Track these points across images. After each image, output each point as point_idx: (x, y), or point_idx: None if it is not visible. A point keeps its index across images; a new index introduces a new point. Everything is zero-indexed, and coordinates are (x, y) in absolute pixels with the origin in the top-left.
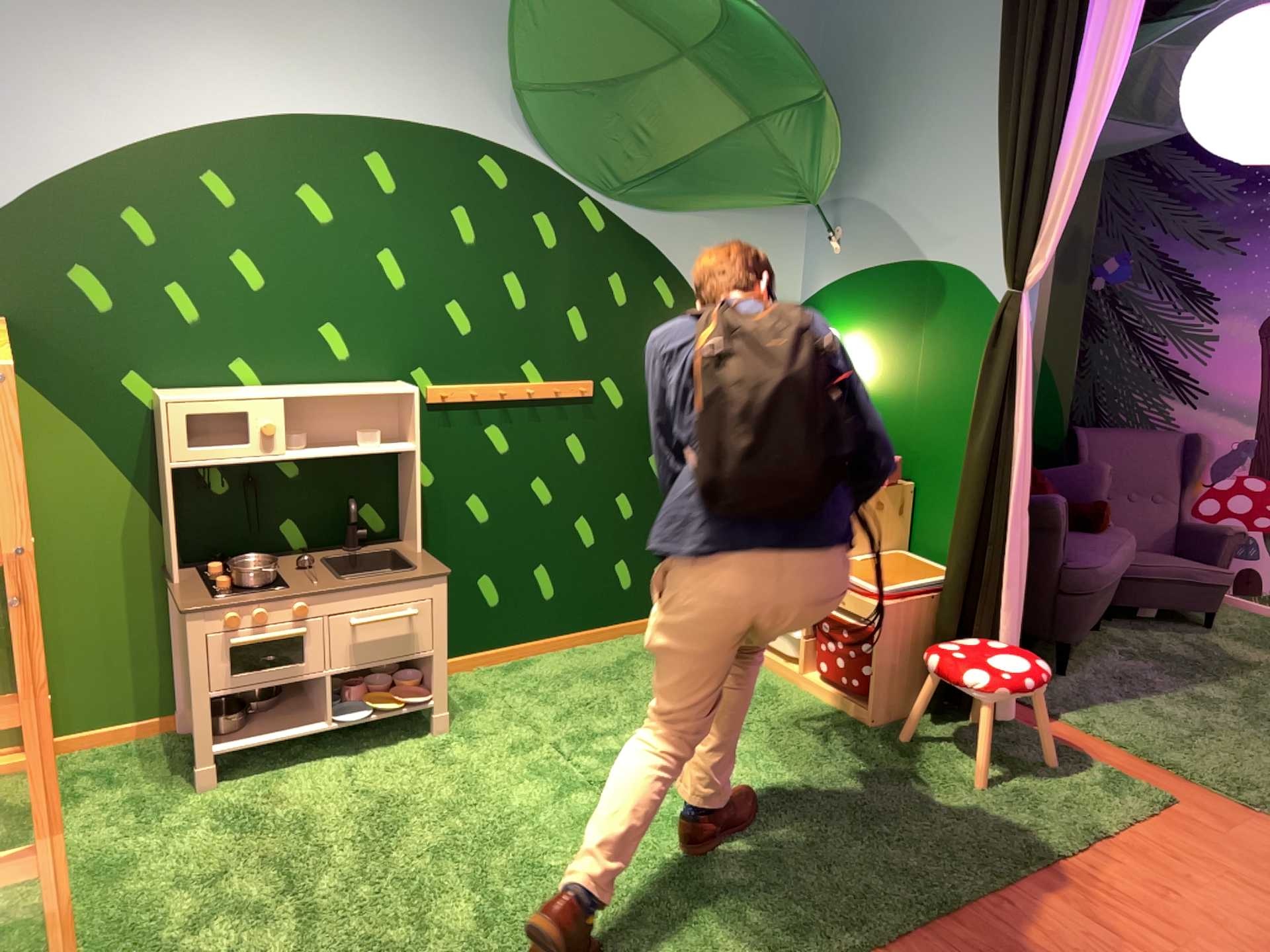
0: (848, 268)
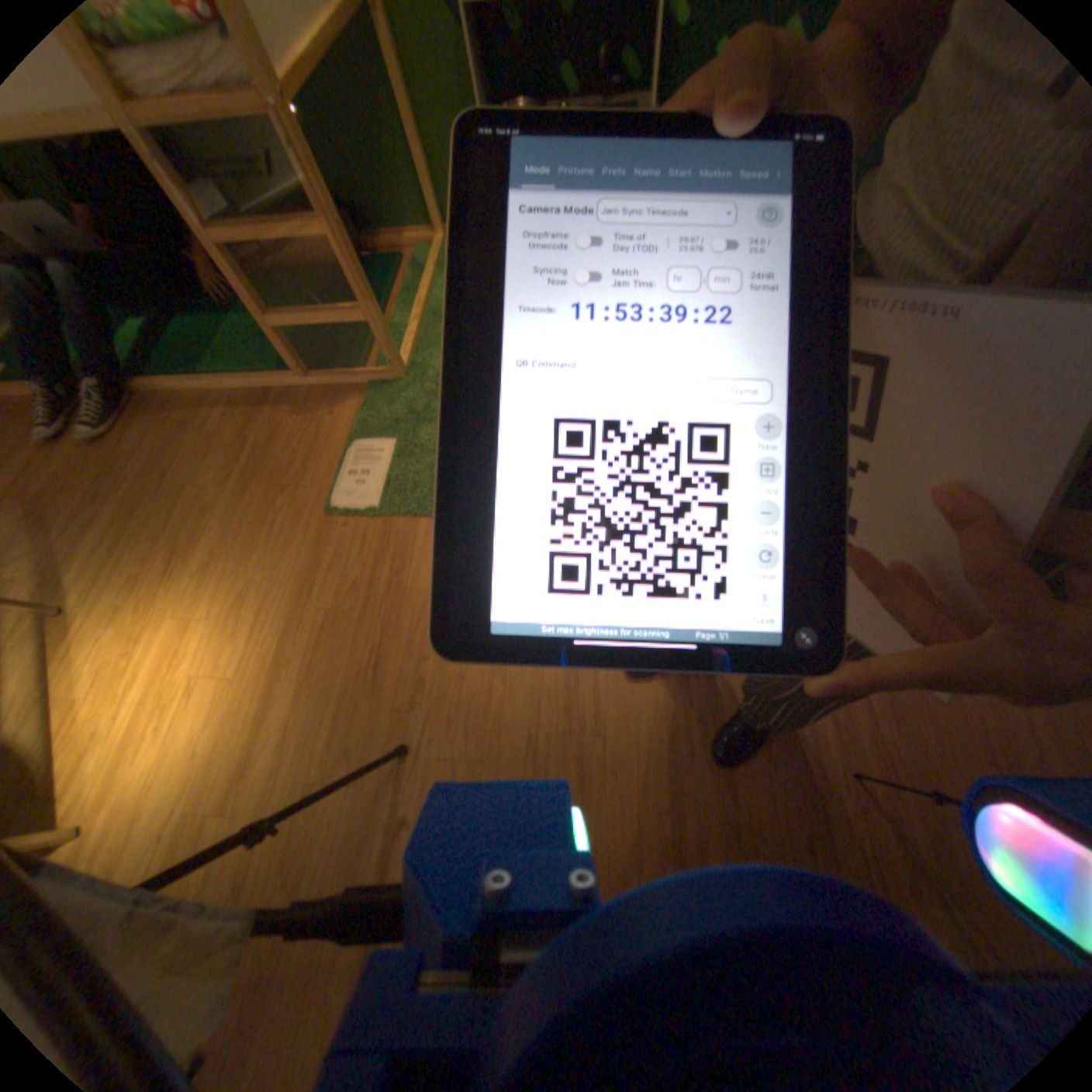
0: None
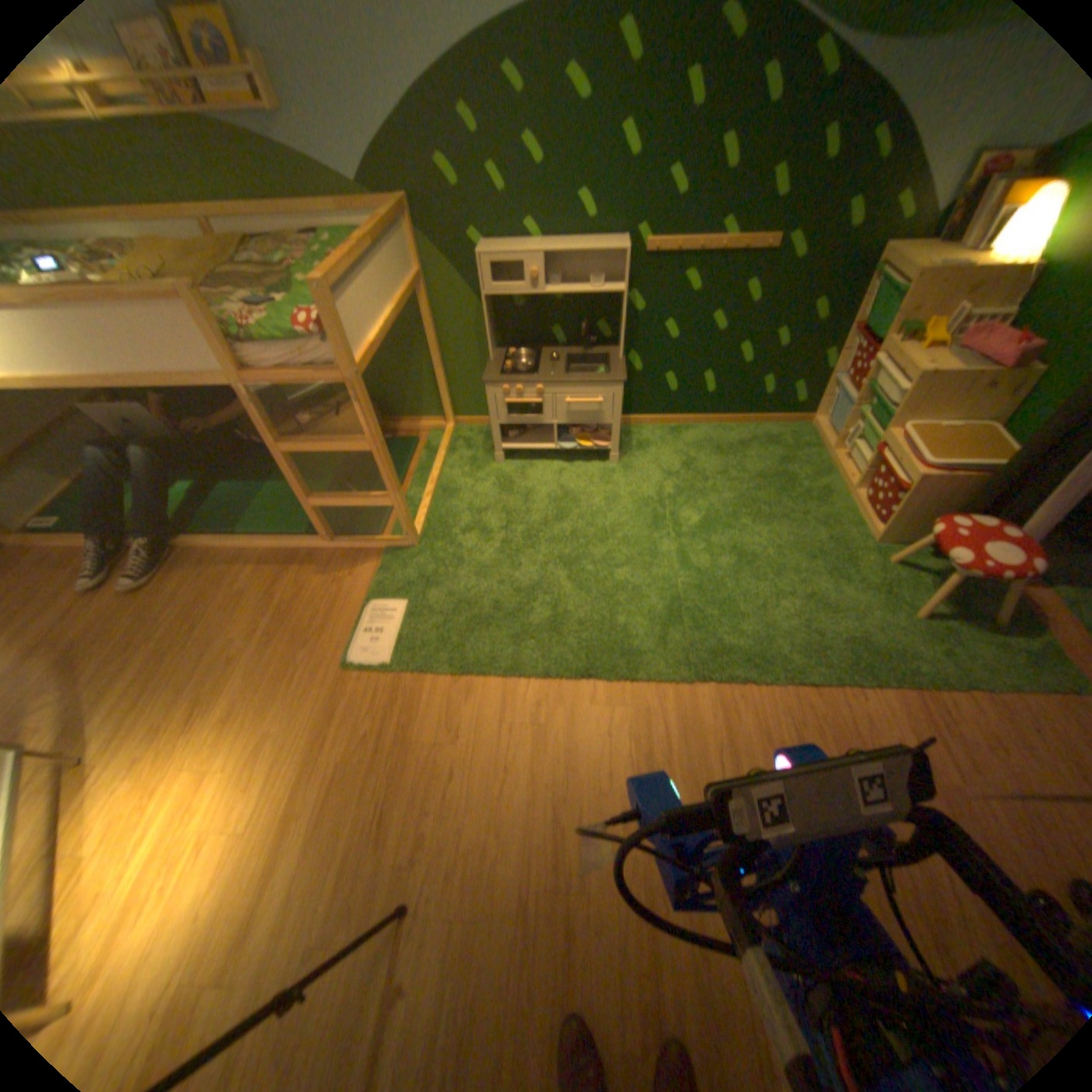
0: None
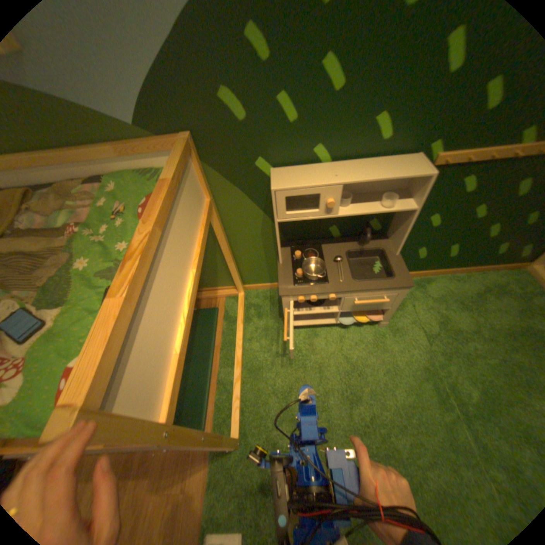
0: None
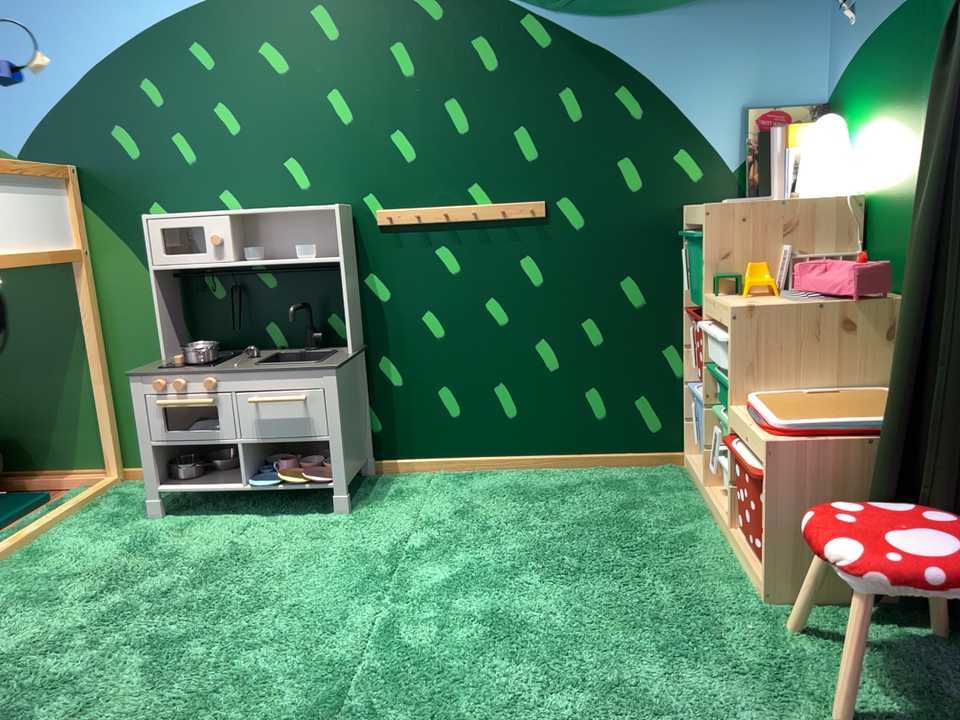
0: (864, 29)
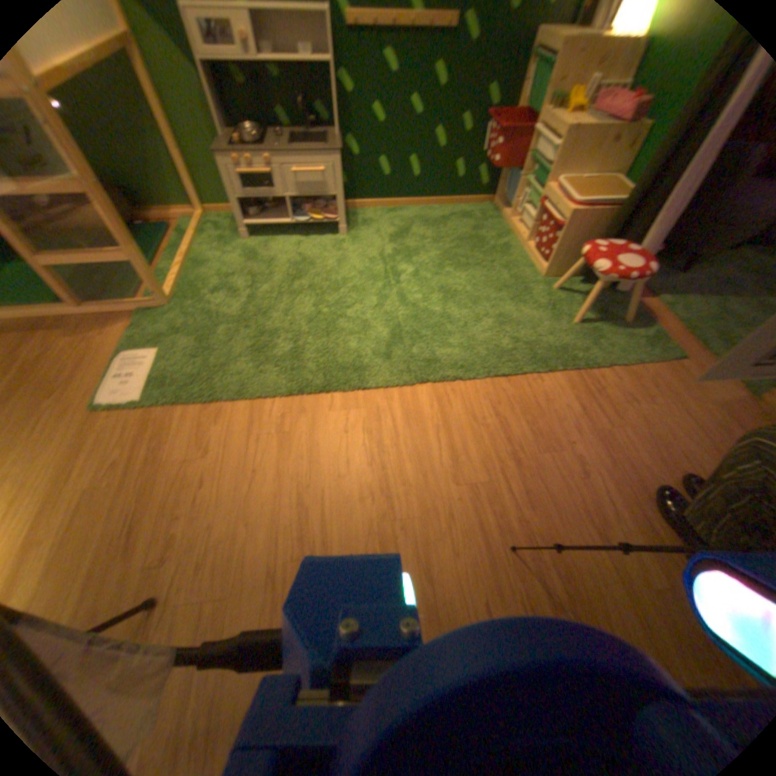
0: None
